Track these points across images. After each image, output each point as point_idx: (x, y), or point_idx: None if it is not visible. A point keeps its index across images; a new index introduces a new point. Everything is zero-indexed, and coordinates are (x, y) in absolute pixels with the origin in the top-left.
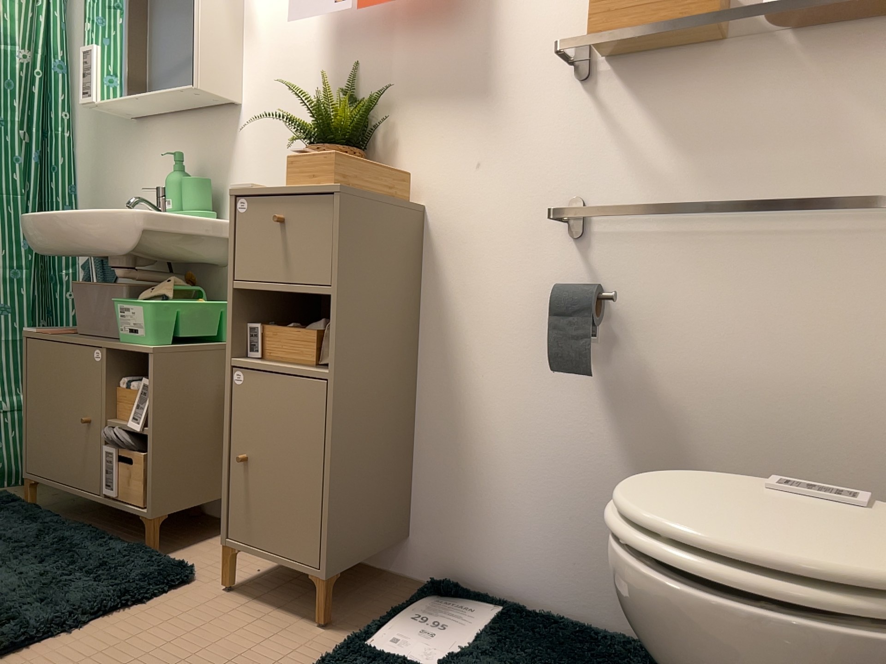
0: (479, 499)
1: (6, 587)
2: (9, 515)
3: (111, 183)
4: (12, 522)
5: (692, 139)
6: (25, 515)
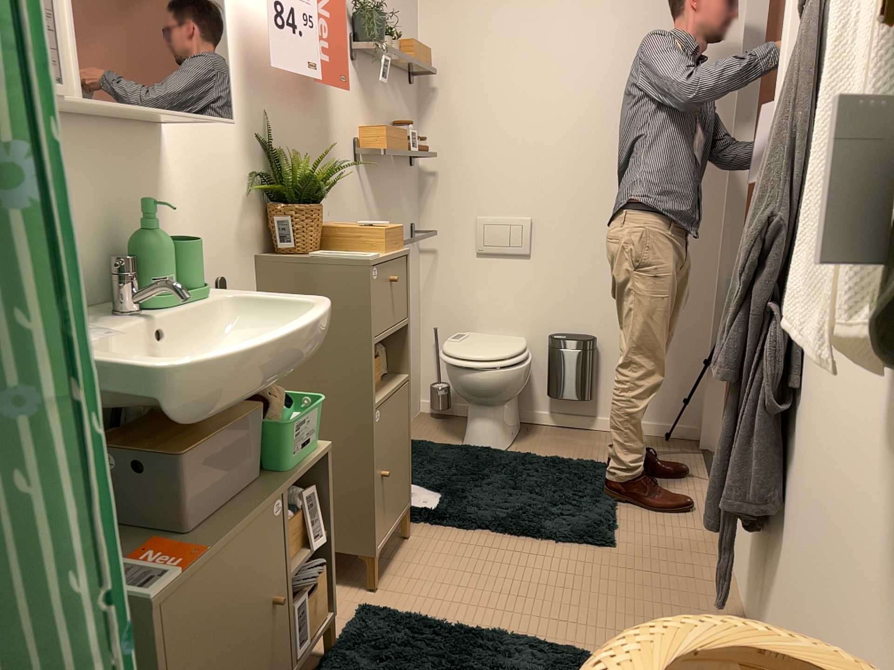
0: None
1: None
2: None
3: None
4: None
5: (382, 207)
6: None
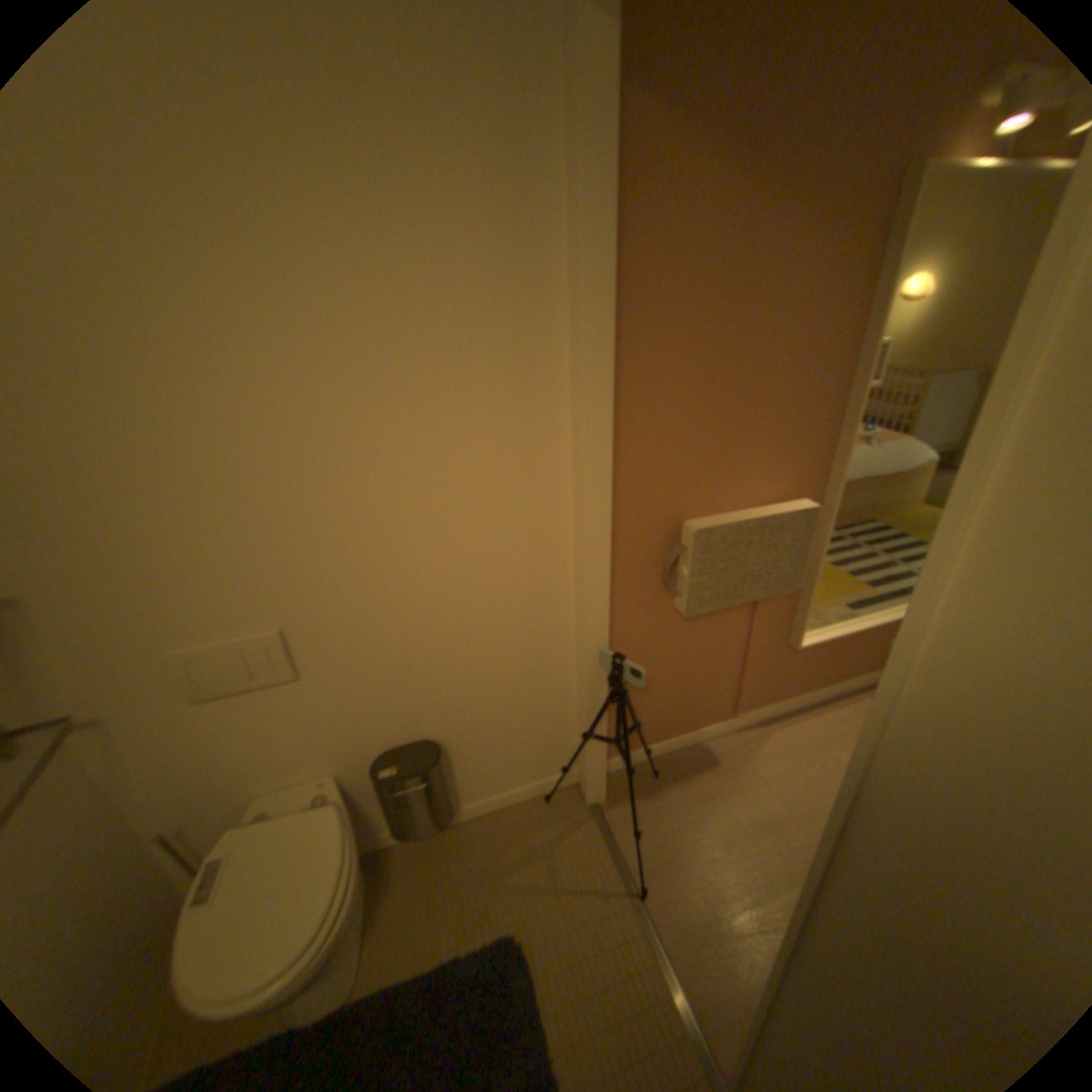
0: None
1: None
2: None
3: None
4: None
5: None
6: None
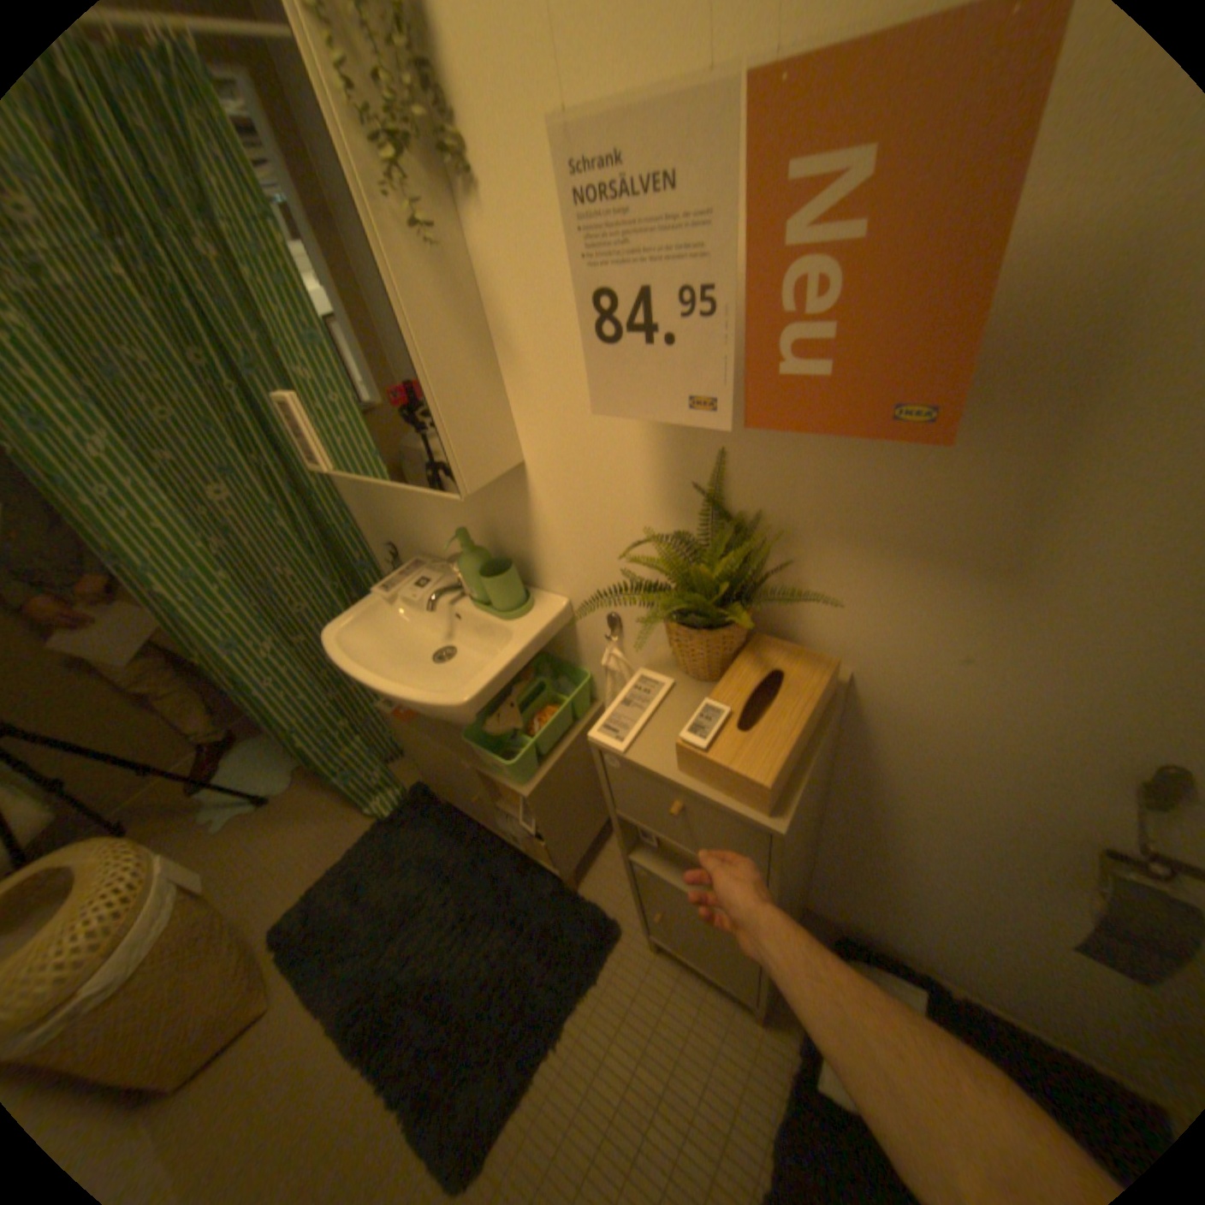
0: (903, 909)
1: (484, 991)
2: (436, 831)
3: (379, 506)
4: (443, 848)
5: None
6: (449, 833)
